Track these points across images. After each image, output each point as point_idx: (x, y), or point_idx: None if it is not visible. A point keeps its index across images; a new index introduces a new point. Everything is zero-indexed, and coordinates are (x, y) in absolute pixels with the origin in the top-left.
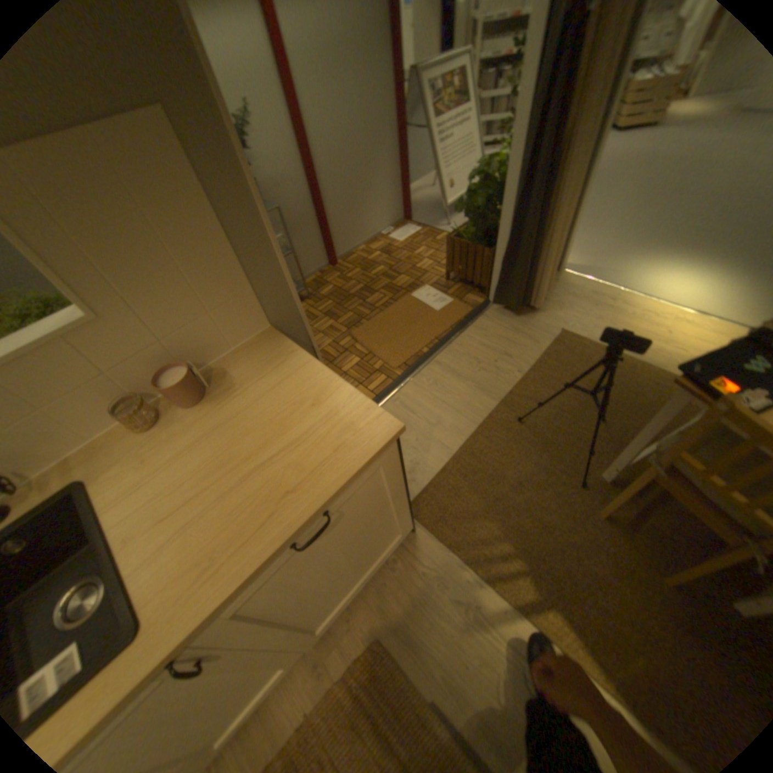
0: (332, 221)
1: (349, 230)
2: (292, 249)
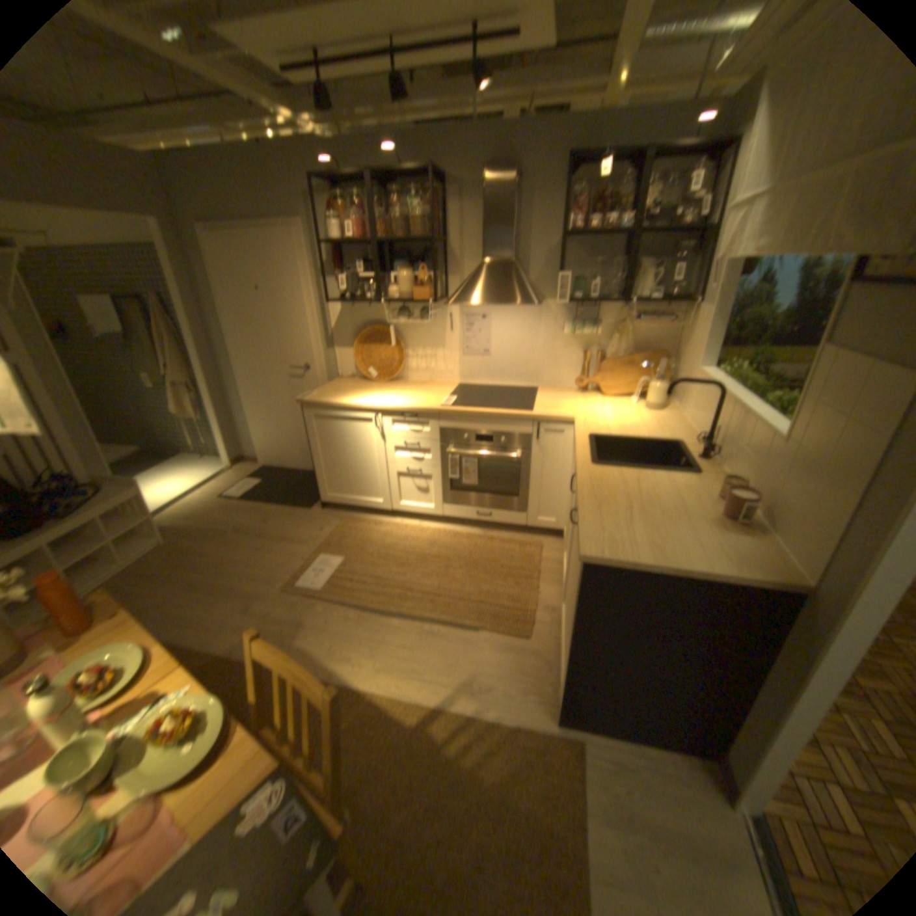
0: None
1: None
2: None
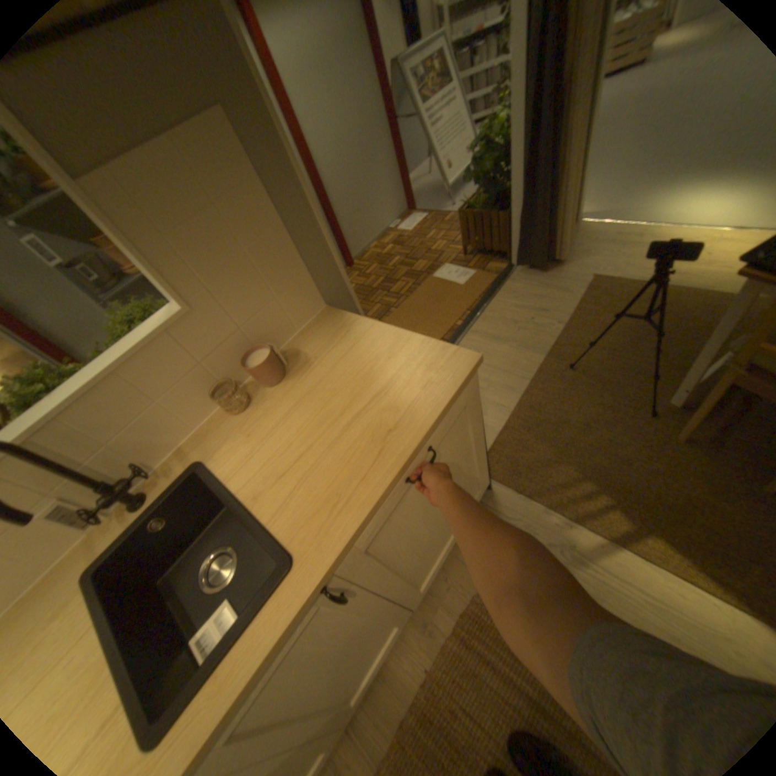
0: (343, 223)
1: (360, 229)
2: None
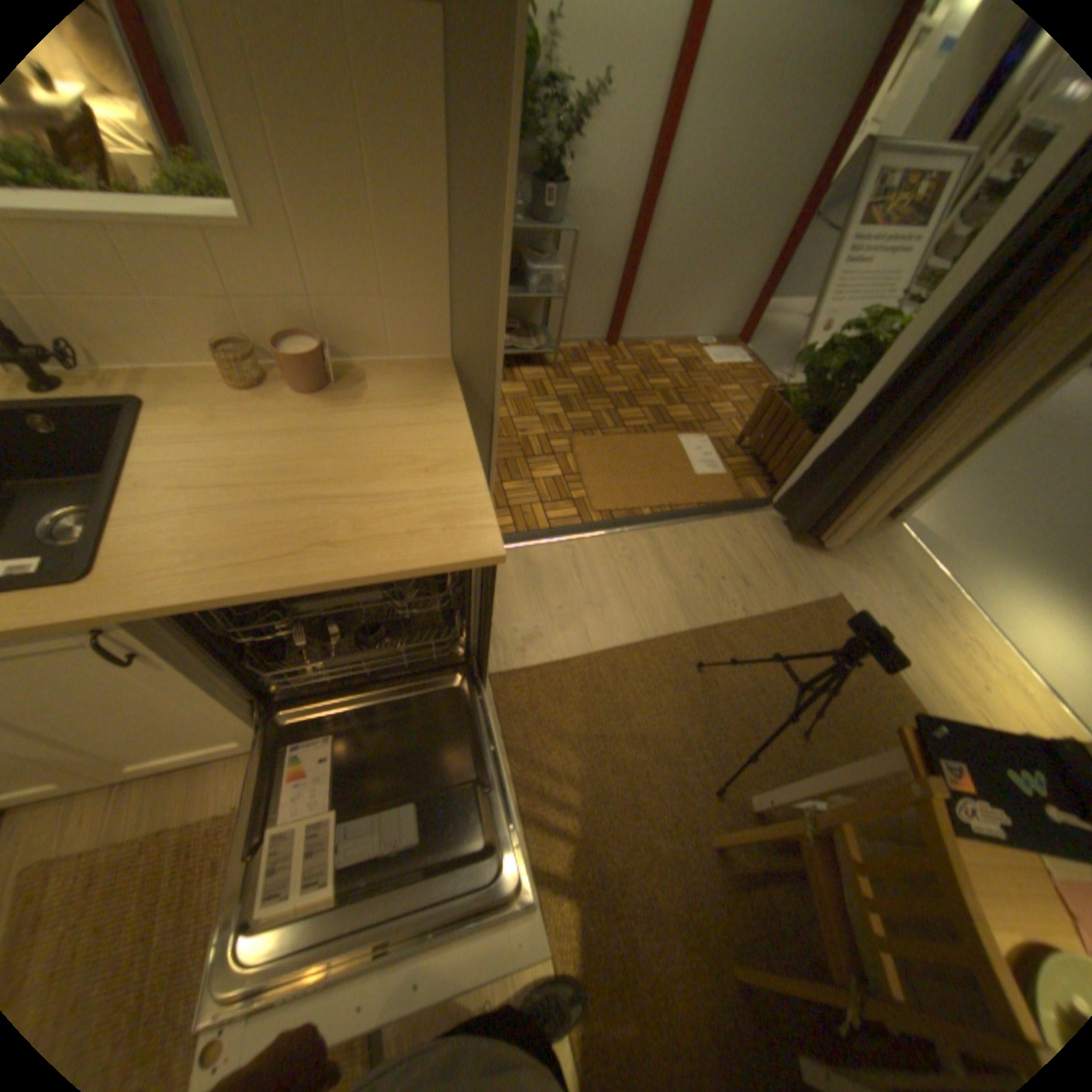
0: (642, 288)
1: (657, 313)
2: (571, 296)
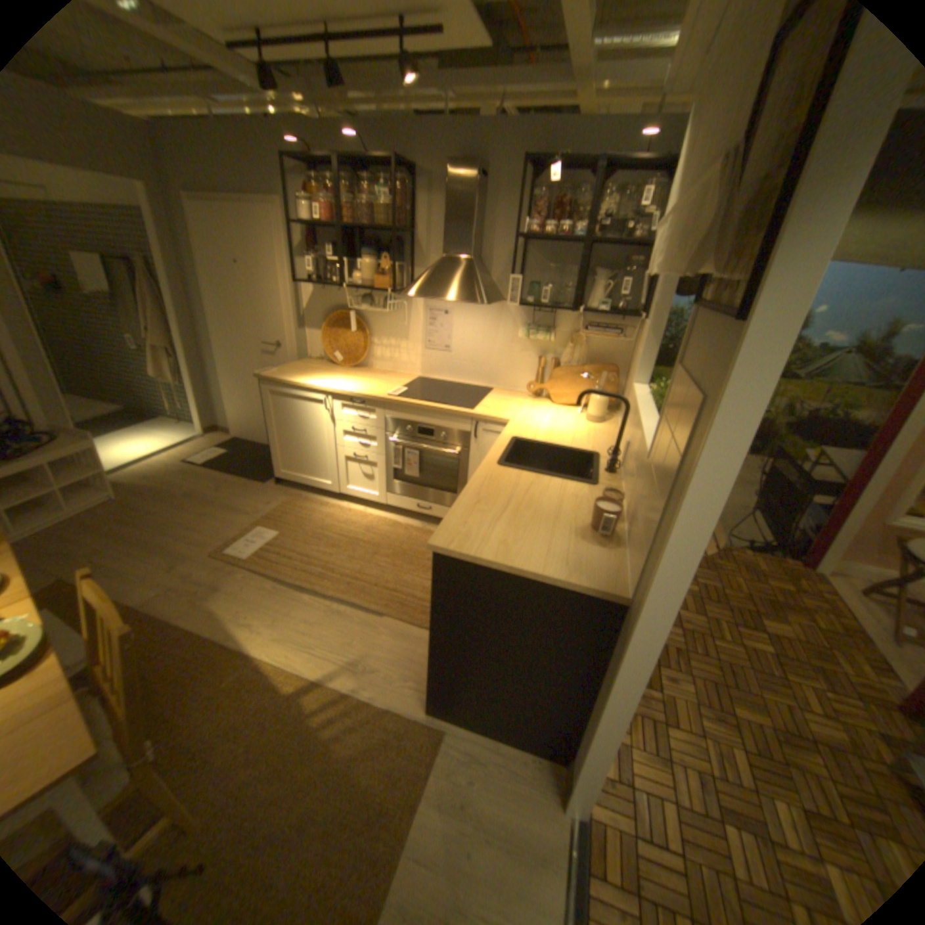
0: None
1: None
2: None
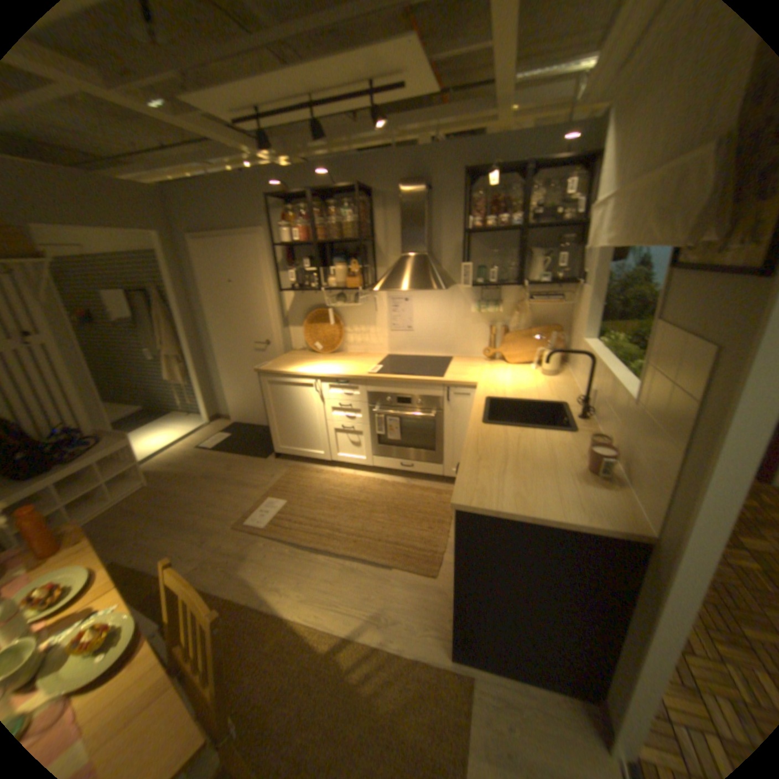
0: None
1: None
2: None
